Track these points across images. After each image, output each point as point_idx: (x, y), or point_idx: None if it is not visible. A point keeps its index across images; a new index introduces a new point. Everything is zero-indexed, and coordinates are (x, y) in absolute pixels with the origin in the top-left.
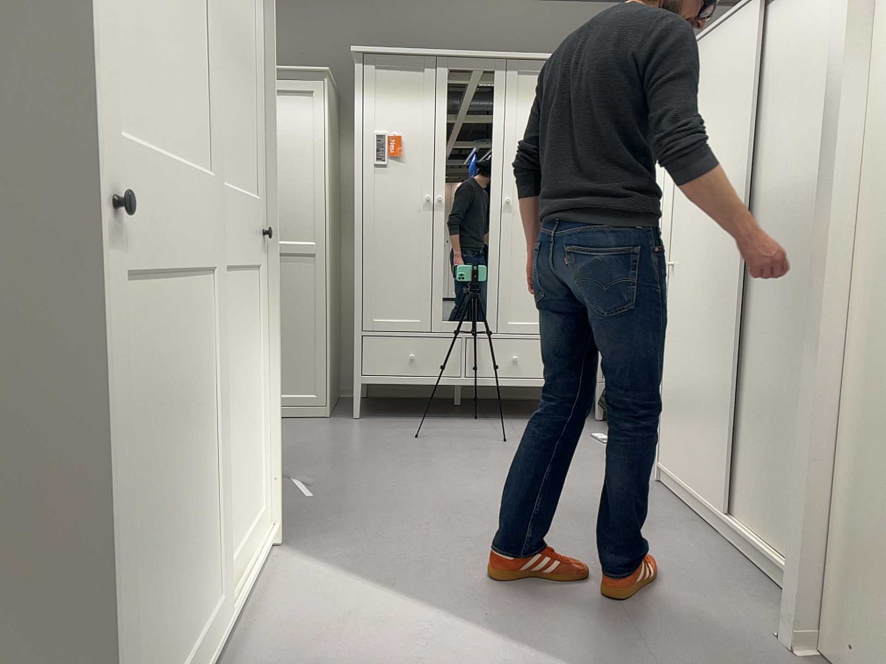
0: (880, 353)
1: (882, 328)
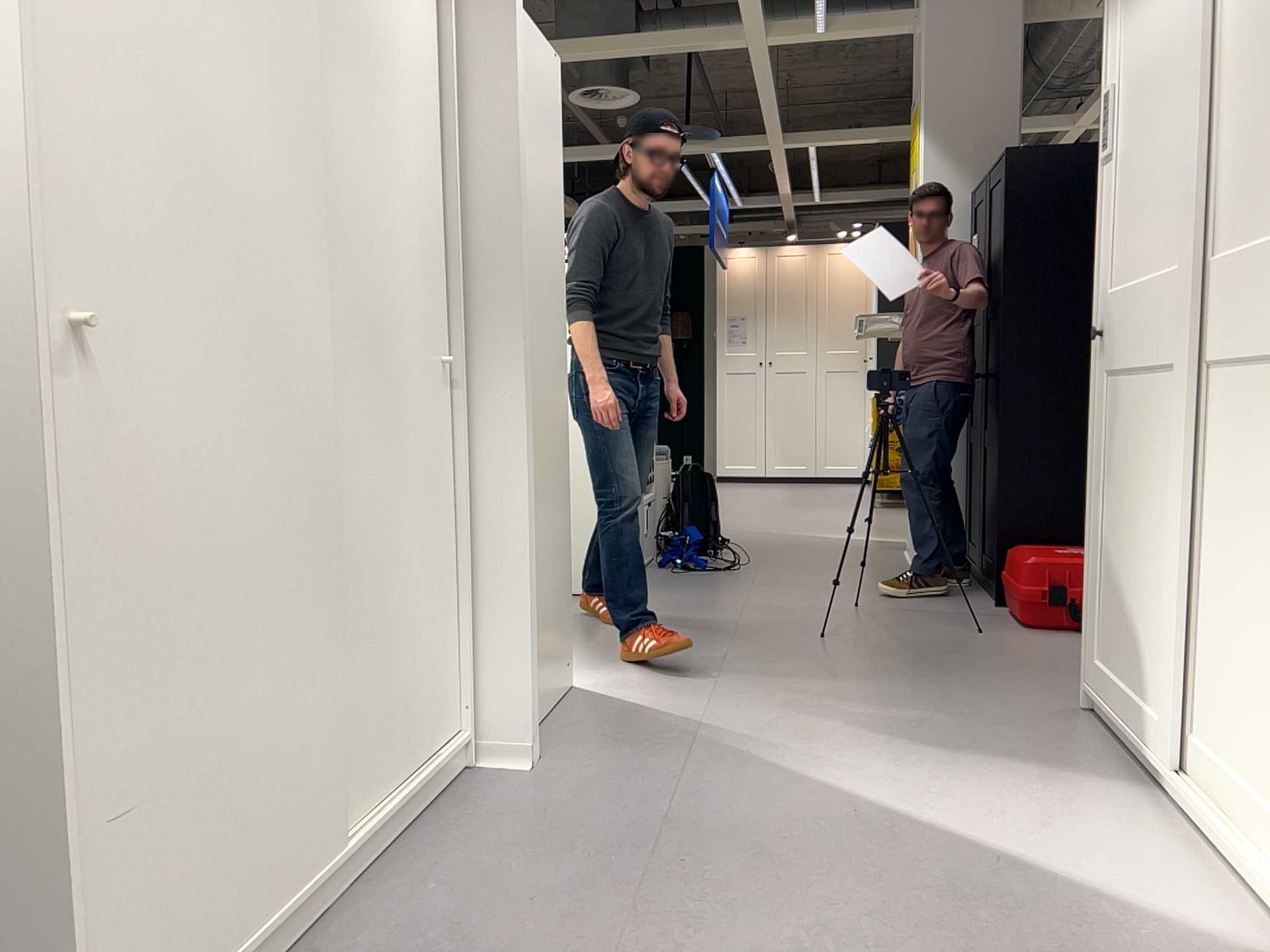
0: (531, 430)
1: (530, 409)
